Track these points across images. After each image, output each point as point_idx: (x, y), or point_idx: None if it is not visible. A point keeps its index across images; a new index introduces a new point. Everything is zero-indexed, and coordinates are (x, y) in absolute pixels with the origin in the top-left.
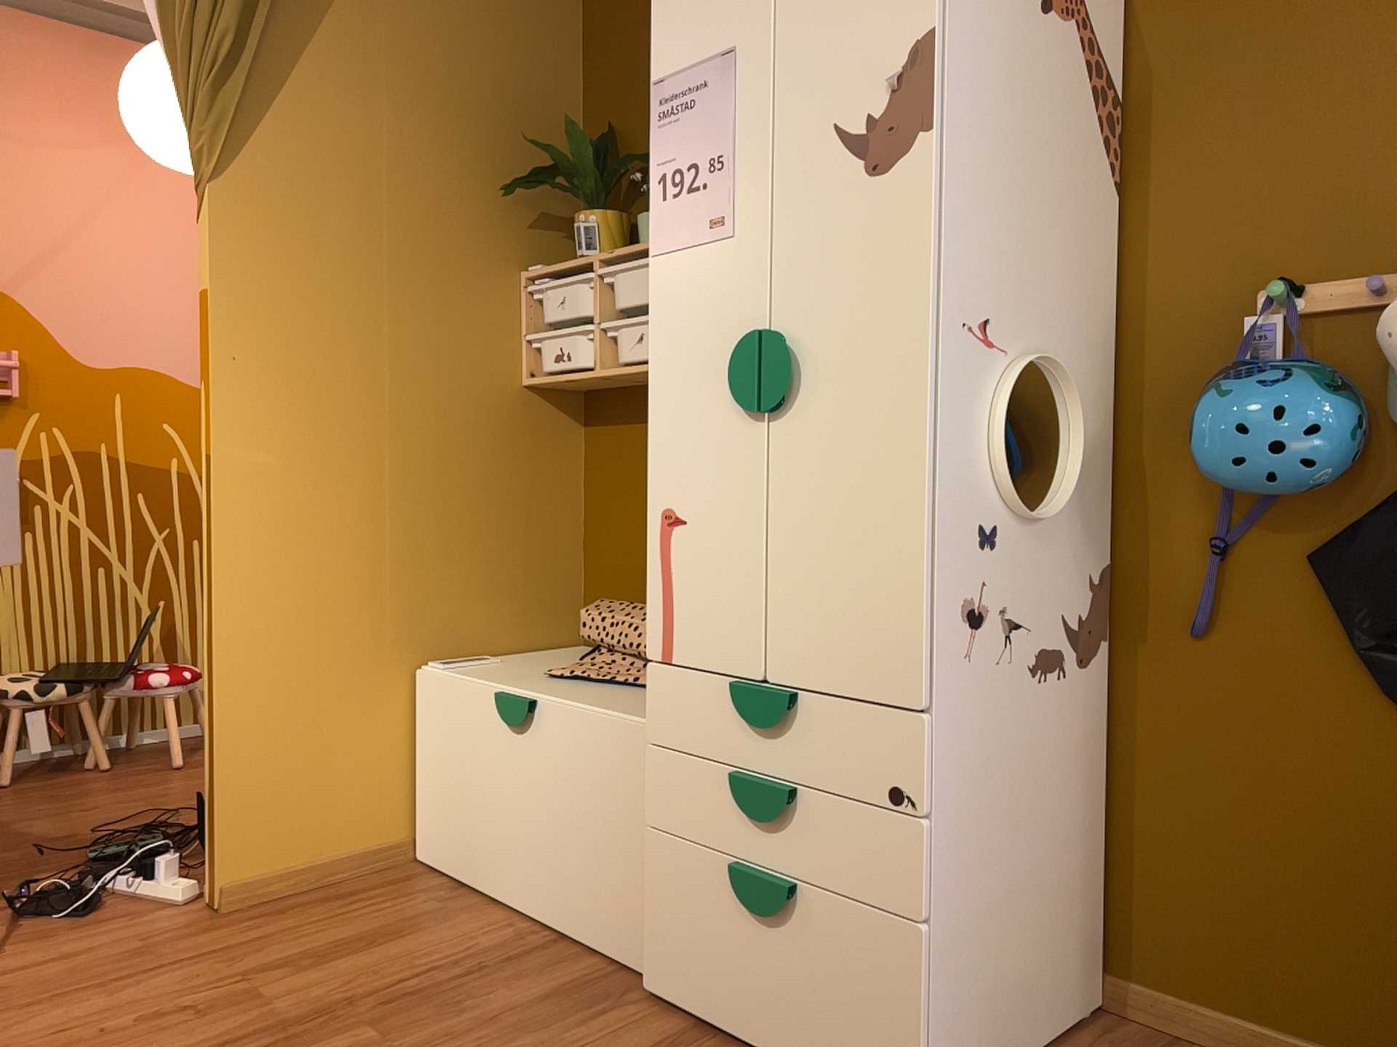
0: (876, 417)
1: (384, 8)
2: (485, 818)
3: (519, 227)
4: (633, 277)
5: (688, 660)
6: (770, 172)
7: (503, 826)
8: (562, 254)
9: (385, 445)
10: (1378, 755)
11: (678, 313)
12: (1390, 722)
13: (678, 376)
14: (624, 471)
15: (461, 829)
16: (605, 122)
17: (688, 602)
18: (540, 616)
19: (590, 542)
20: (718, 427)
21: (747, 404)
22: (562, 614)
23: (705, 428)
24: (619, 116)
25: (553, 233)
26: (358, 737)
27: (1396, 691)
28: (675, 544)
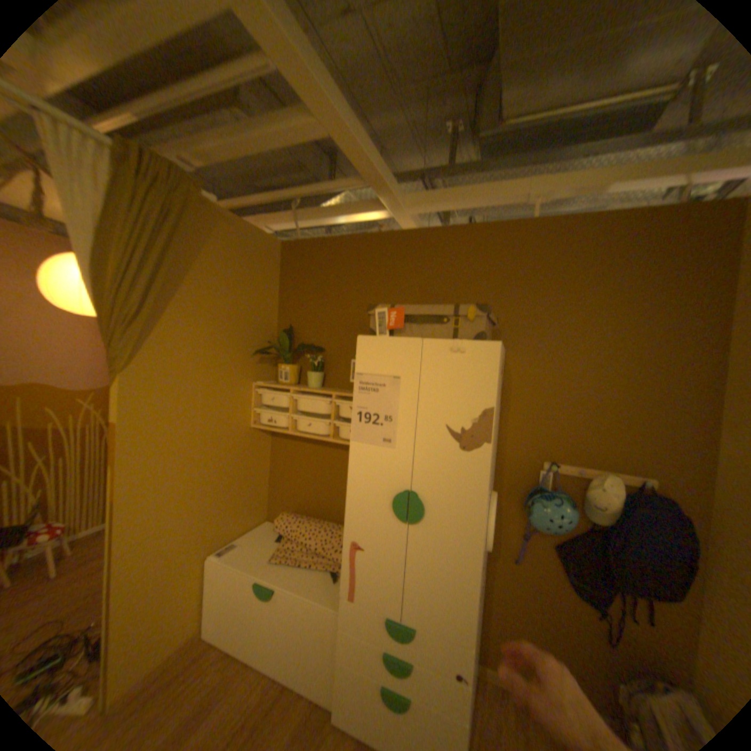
0: (458, 540)
1: (205, 282)
2: (244, 631)
3: (253, 365)
4: (310, 402)
5: (361, 604)
6: (414, 431)
7: (254, 636)
8: (268, 372)
9: (196, 471)
10: (571, 609)
11: (364, 469)
12: (575, 600)
13: (362, 493)
14: (290, 459)
15: (229, 633)
16: (289, 323)
17: (363, 582)
18: (253, 516)
19: (273, 482)
20: (382, 520)
21: (397, 516)
22: (261, 511)
23: (376, 518)
24: (295, 323)
25: (265, 365)
26: (179, 600)
27: (581, 595)
28: (358, 558)
